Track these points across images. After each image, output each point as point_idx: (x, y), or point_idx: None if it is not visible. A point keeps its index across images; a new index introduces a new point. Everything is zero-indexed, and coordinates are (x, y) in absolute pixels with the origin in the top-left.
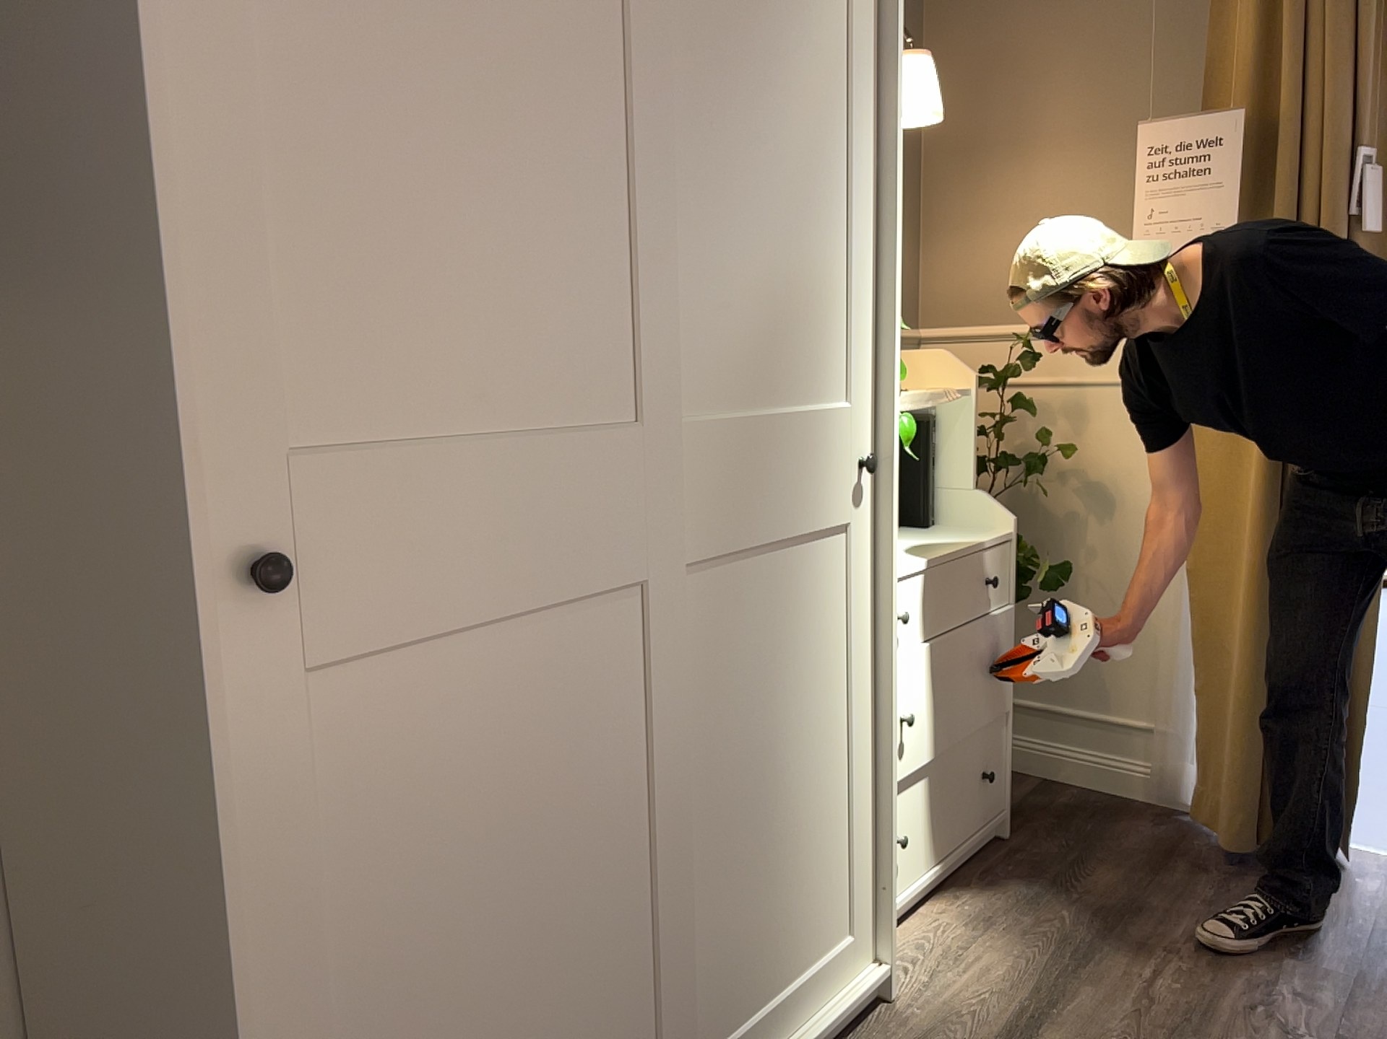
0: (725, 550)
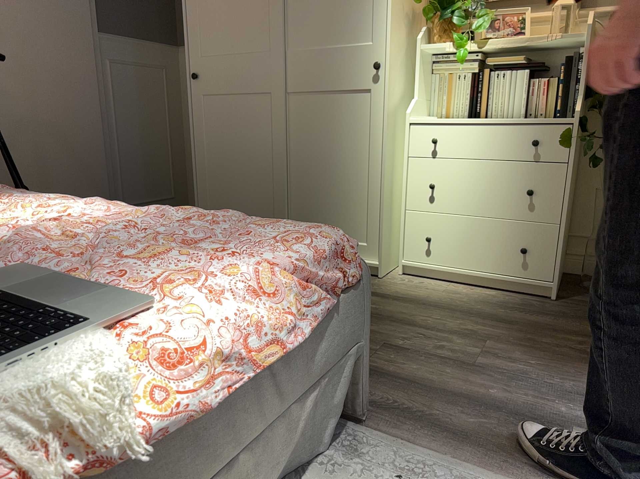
0: (306, 91)
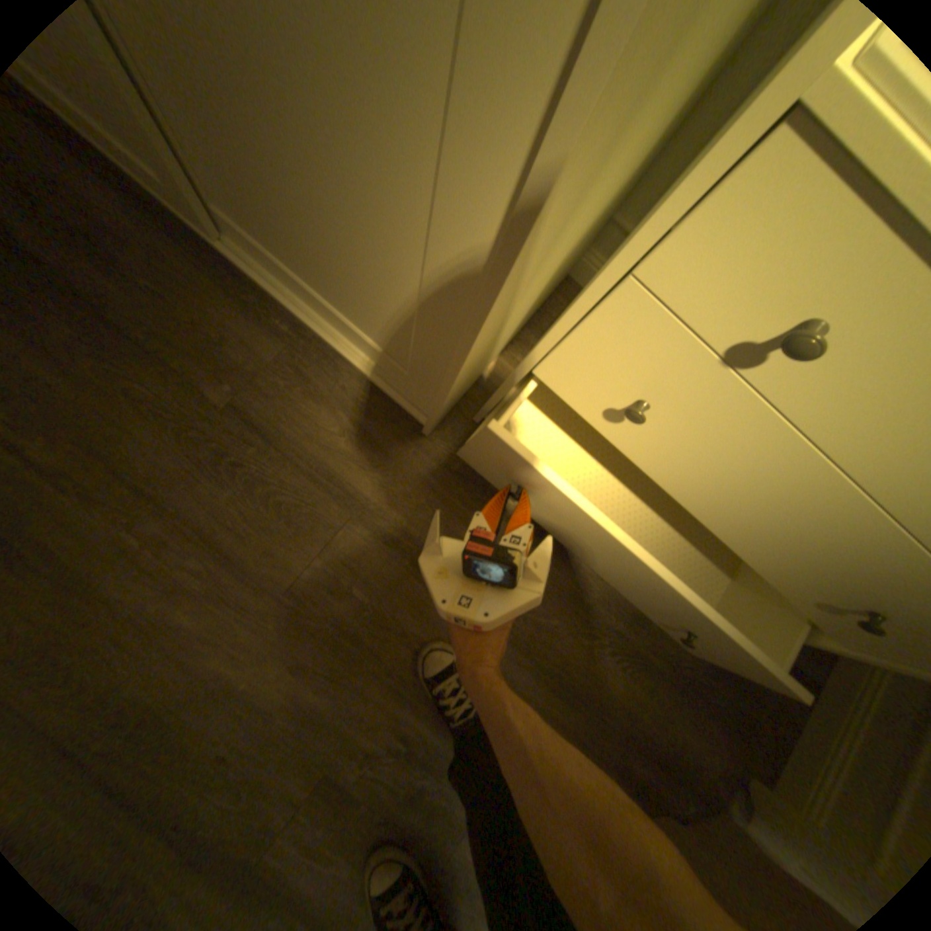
0: None
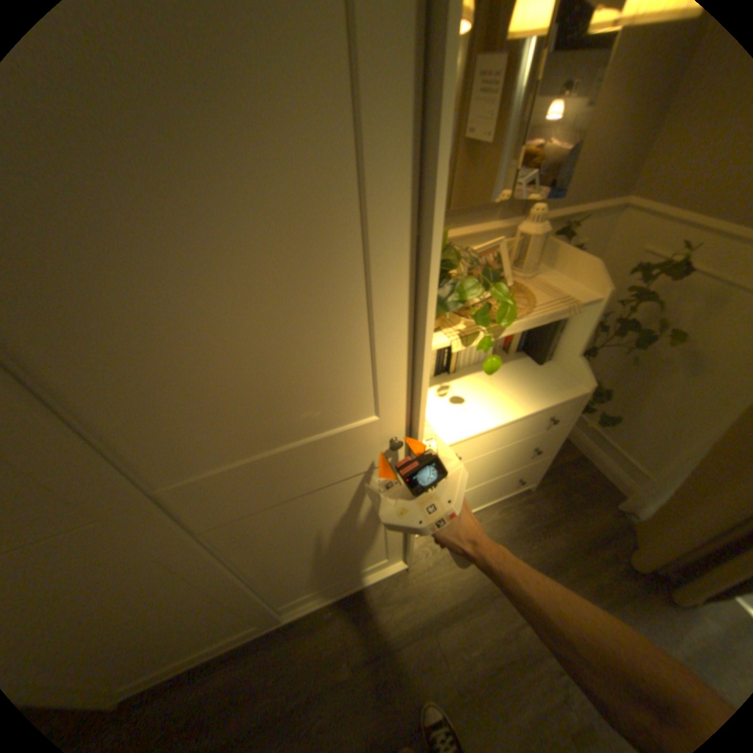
0: (245, 516)
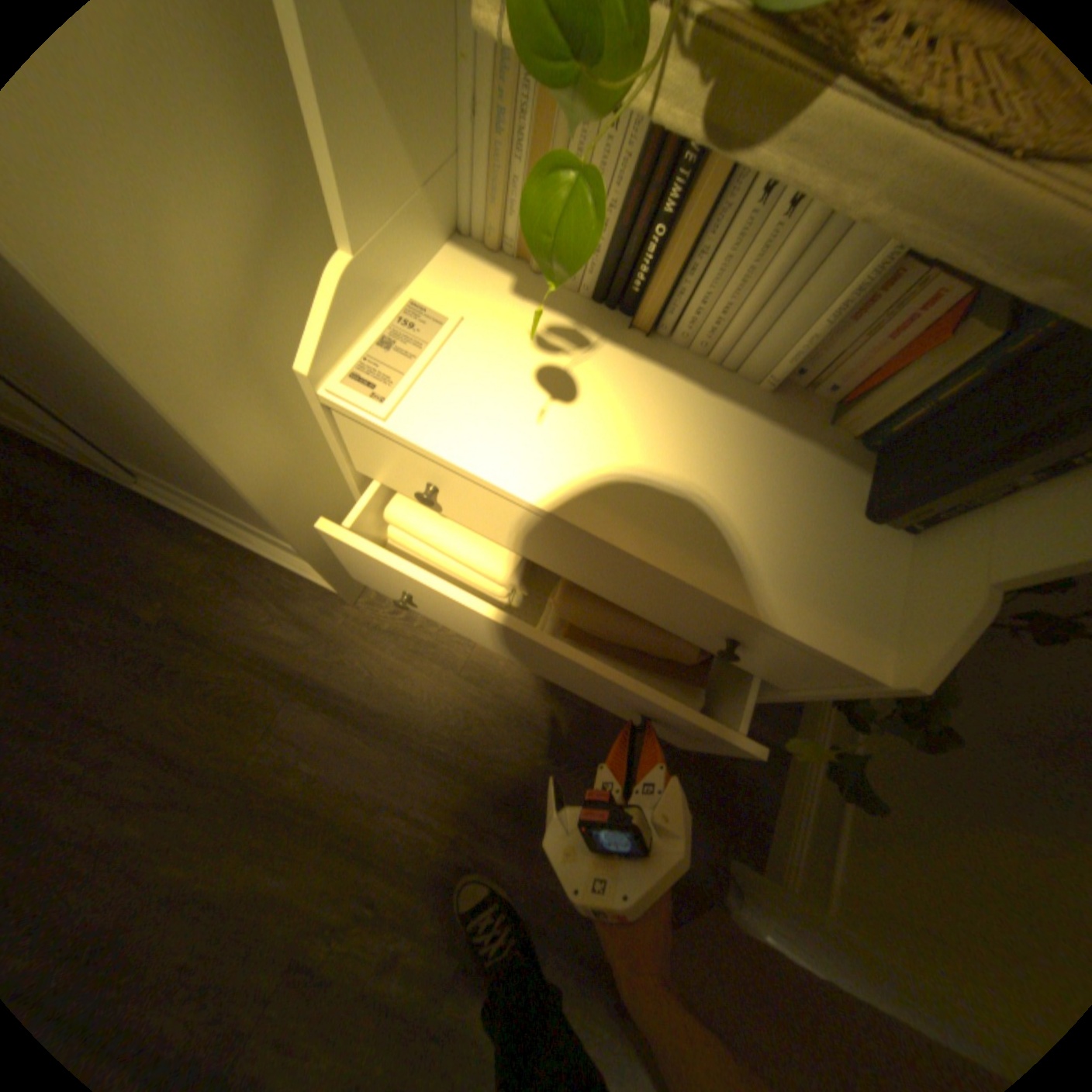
0: None
